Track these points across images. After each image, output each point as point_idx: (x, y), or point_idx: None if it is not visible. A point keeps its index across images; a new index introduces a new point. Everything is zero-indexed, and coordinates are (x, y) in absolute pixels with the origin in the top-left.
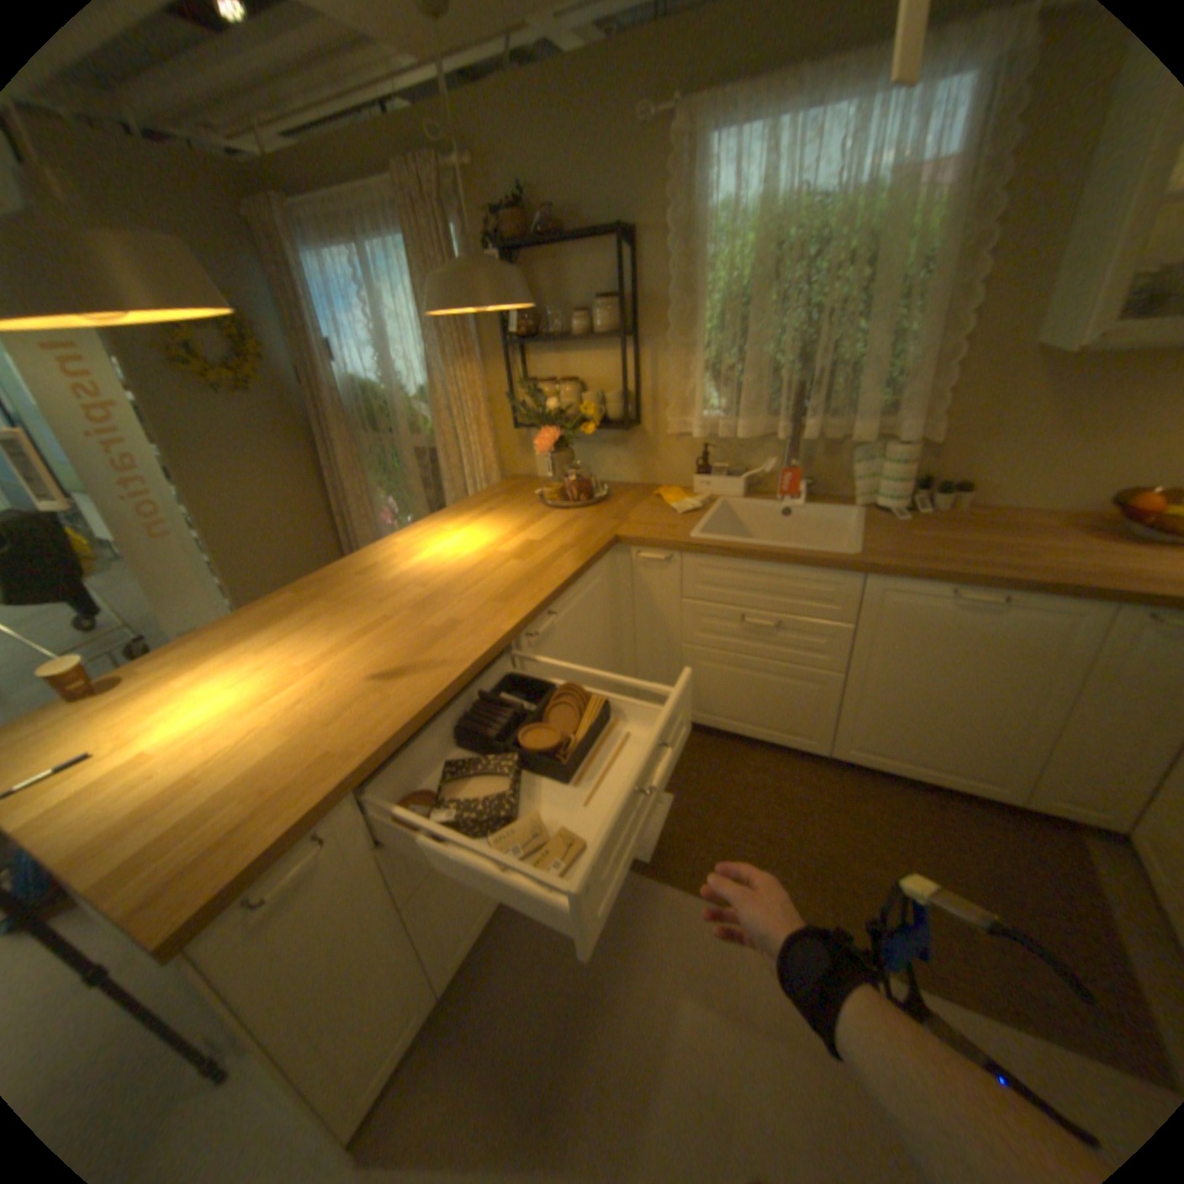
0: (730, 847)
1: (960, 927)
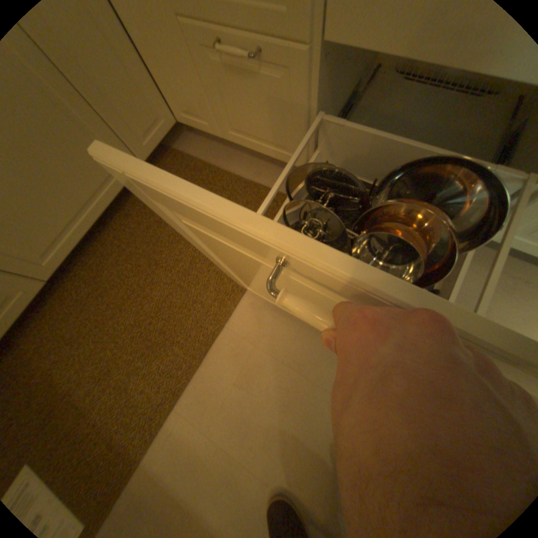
0: (97, 417)
1: (203, 257)
